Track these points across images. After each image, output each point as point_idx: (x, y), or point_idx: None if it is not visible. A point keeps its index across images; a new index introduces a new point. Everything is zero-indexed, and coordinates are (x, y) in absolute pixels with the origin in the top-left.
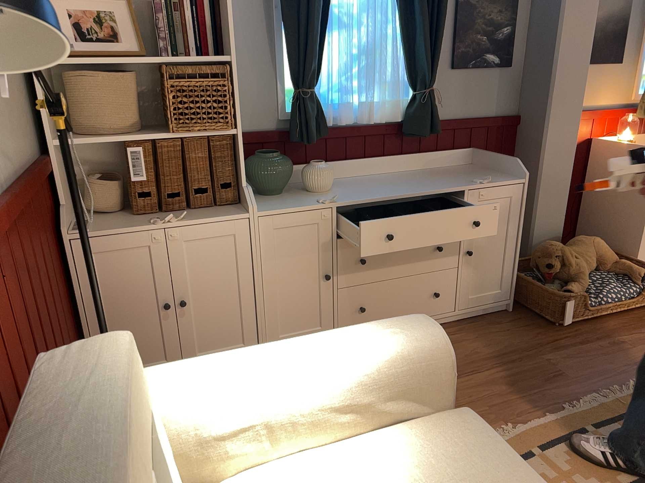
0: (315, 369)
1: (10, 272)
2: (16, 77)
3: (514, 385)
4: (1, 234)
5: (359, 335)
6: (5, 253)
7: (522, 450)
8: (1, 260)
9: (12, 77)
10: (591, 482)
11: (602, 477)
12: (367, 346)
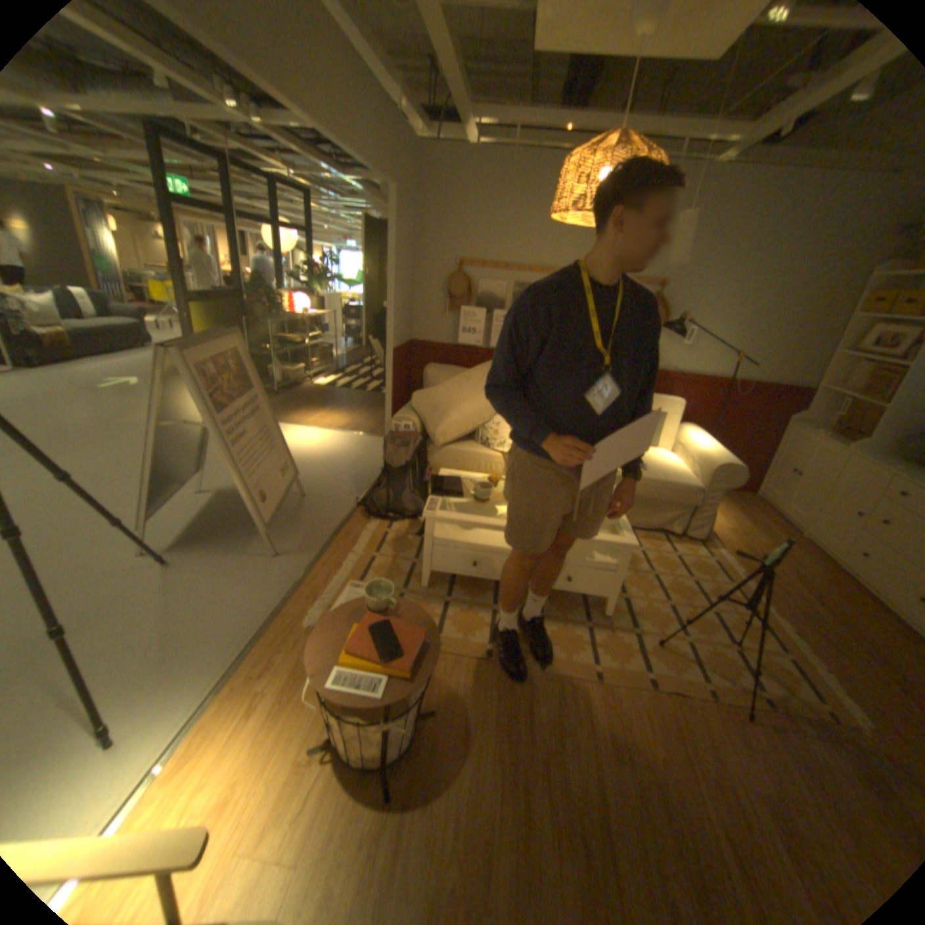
0: (701, 445)
1: (721, 399)
2: (817, 354)
3: (815, 620)
4: (725, 388)
5: (722, 452)
6: (723, 393)
7: (738, 583)
8: (717, 393)
9: (811, 353)
10: (713, 589)
11: (717, 595)
12: (715, 452)
